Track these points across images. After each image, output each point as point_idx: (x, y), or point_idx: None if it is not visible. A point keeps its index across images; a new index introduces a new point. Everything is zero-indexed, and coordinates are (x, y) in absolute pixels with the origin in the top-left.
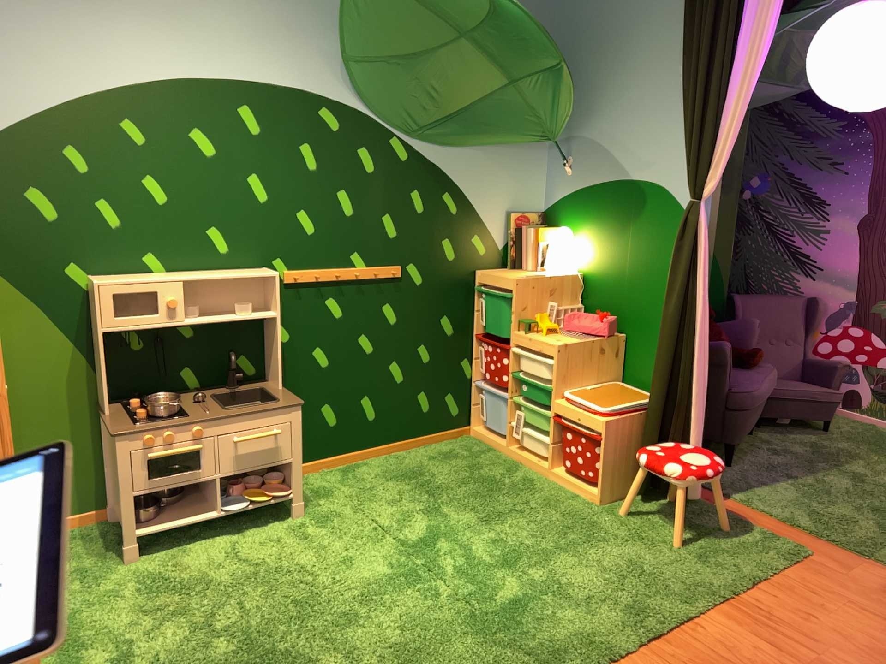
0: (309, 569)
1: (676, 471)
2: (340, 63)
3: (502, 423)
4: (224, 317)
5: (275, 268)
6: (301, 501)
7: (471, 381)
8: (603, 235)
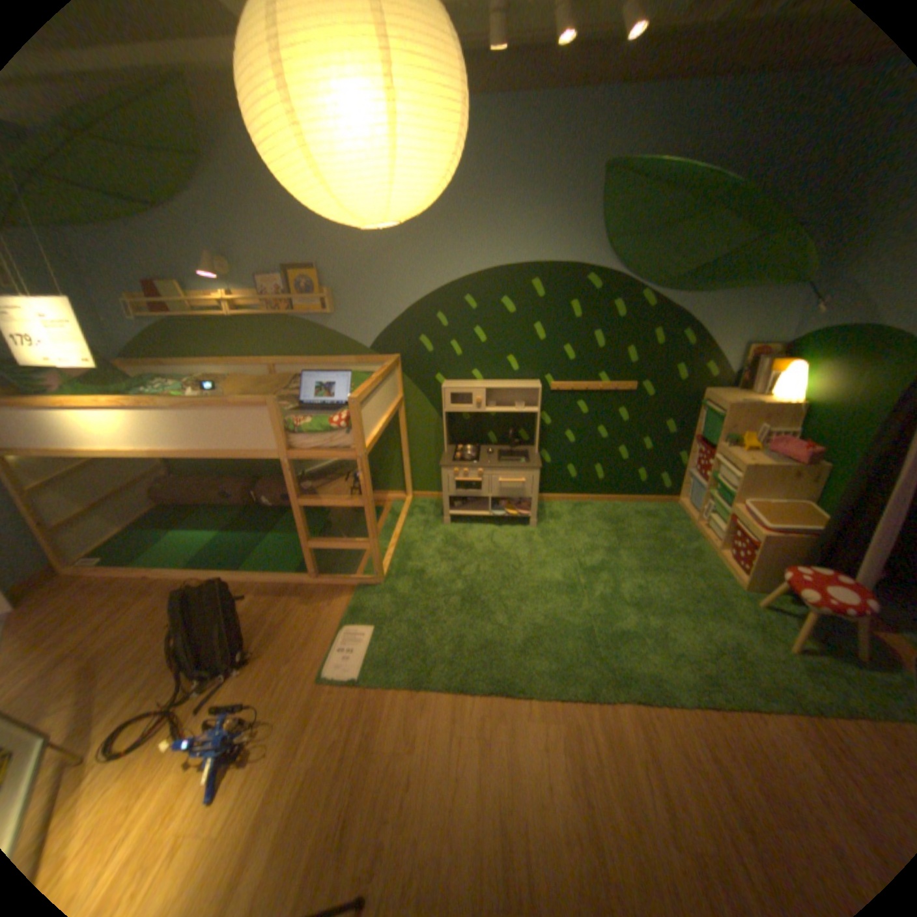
0: (520, 561)
1: (811, 600)
2: (606, 240)
3: (698, 504)
4: (507, 410)
5: (545, 382)
6: (534, 519)
7: (685, 468)
8: (837, 374)
